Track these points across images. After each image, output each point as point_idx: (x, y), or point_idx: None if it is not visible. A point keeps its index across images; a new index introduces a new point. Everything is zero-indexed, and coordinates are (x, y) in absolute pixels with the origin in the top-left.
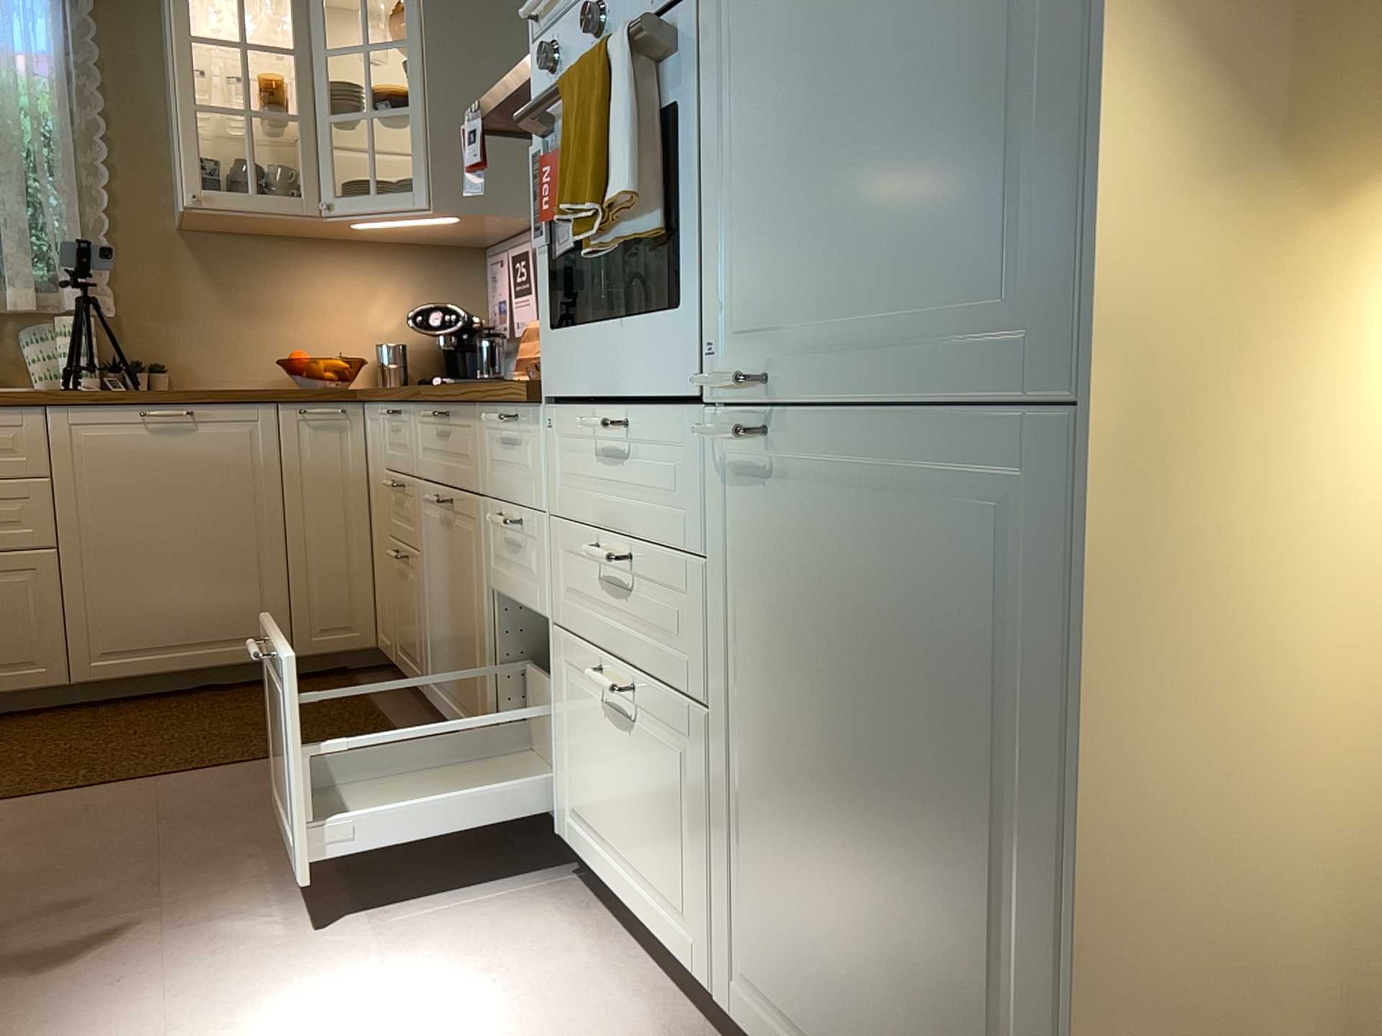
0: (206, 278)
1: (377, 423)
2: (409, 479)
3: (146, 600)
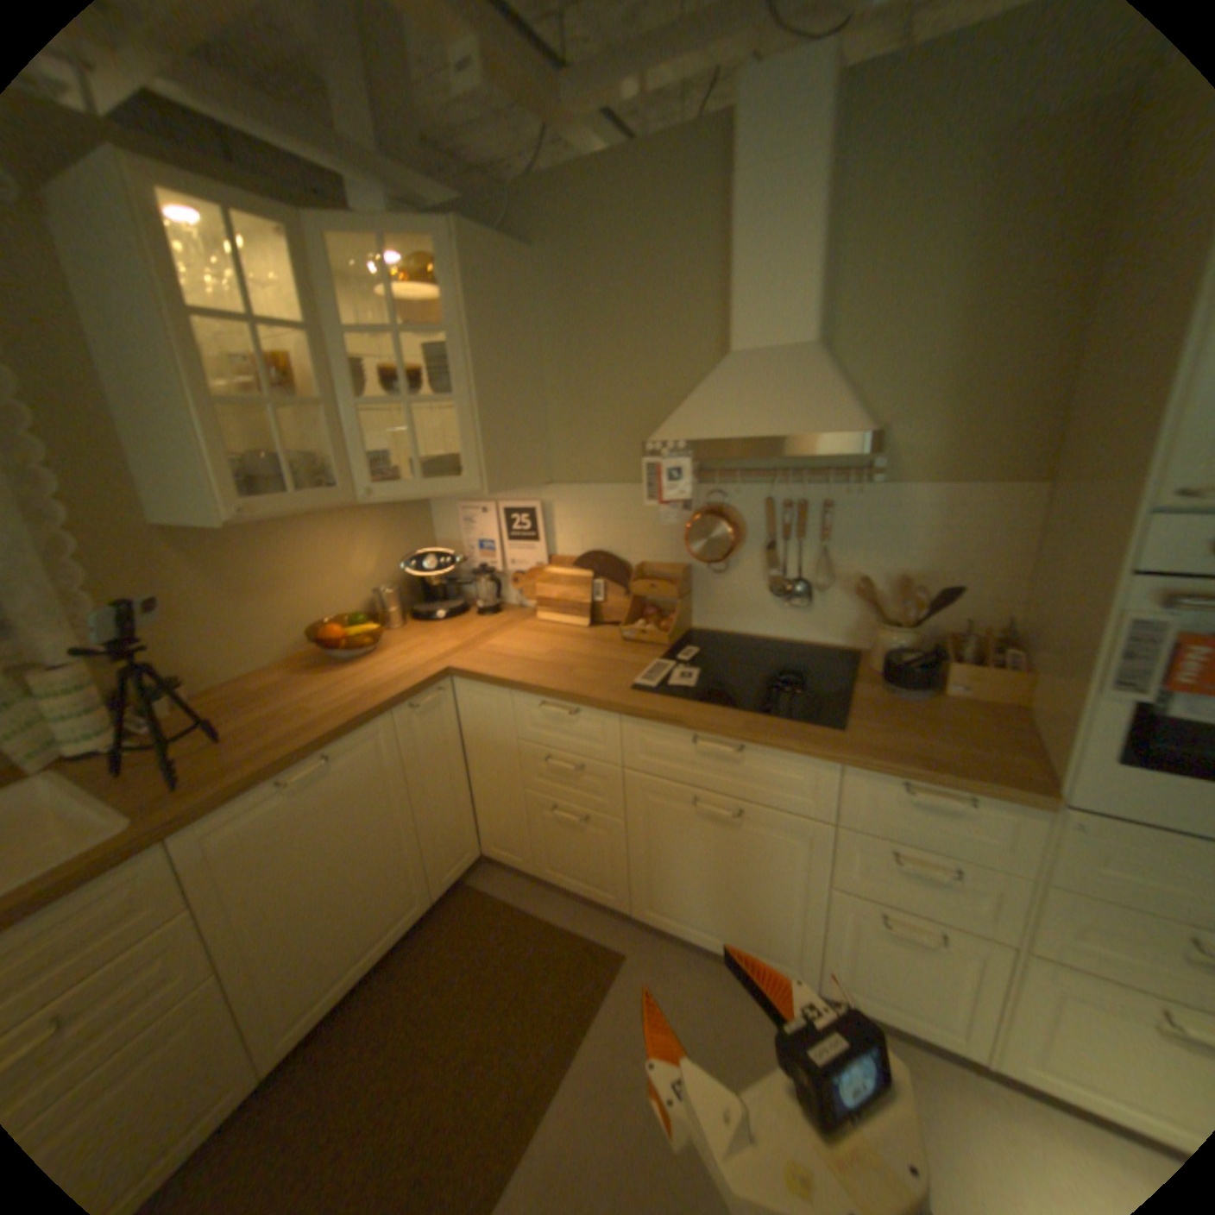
0: (196, 569)
1: (495, 701)
2: (600, 764)
3: (318, 951)
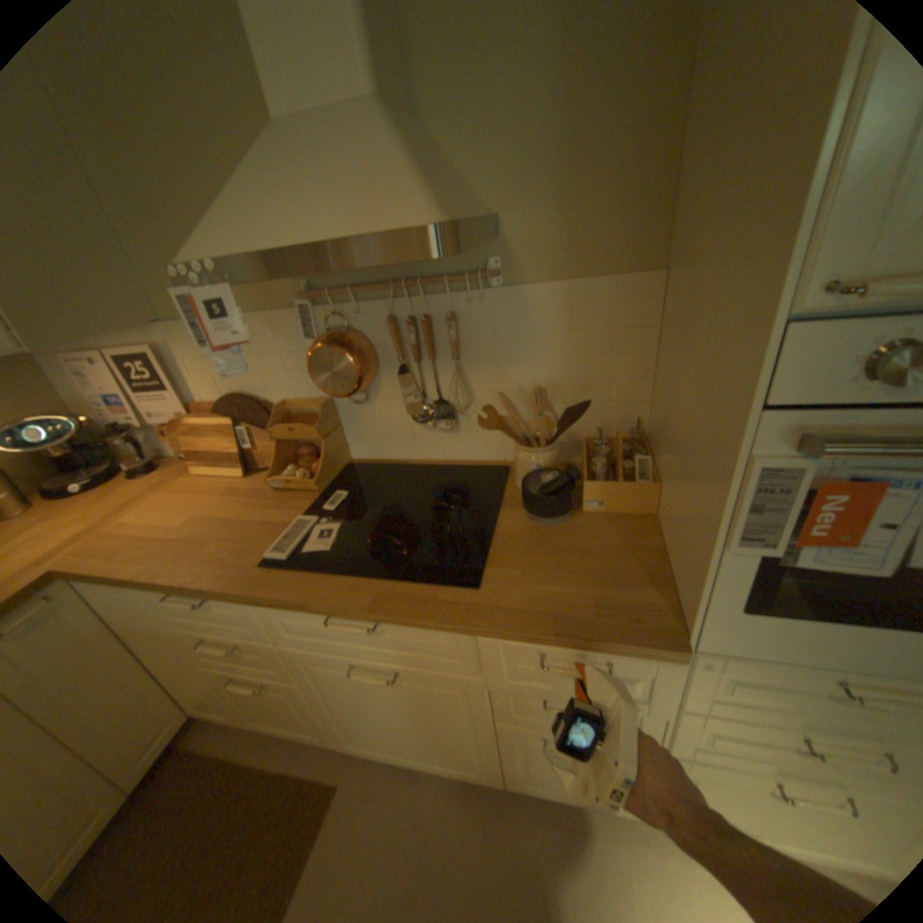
0: None
1: (120, 596)
2: (251, 643)
3: None
